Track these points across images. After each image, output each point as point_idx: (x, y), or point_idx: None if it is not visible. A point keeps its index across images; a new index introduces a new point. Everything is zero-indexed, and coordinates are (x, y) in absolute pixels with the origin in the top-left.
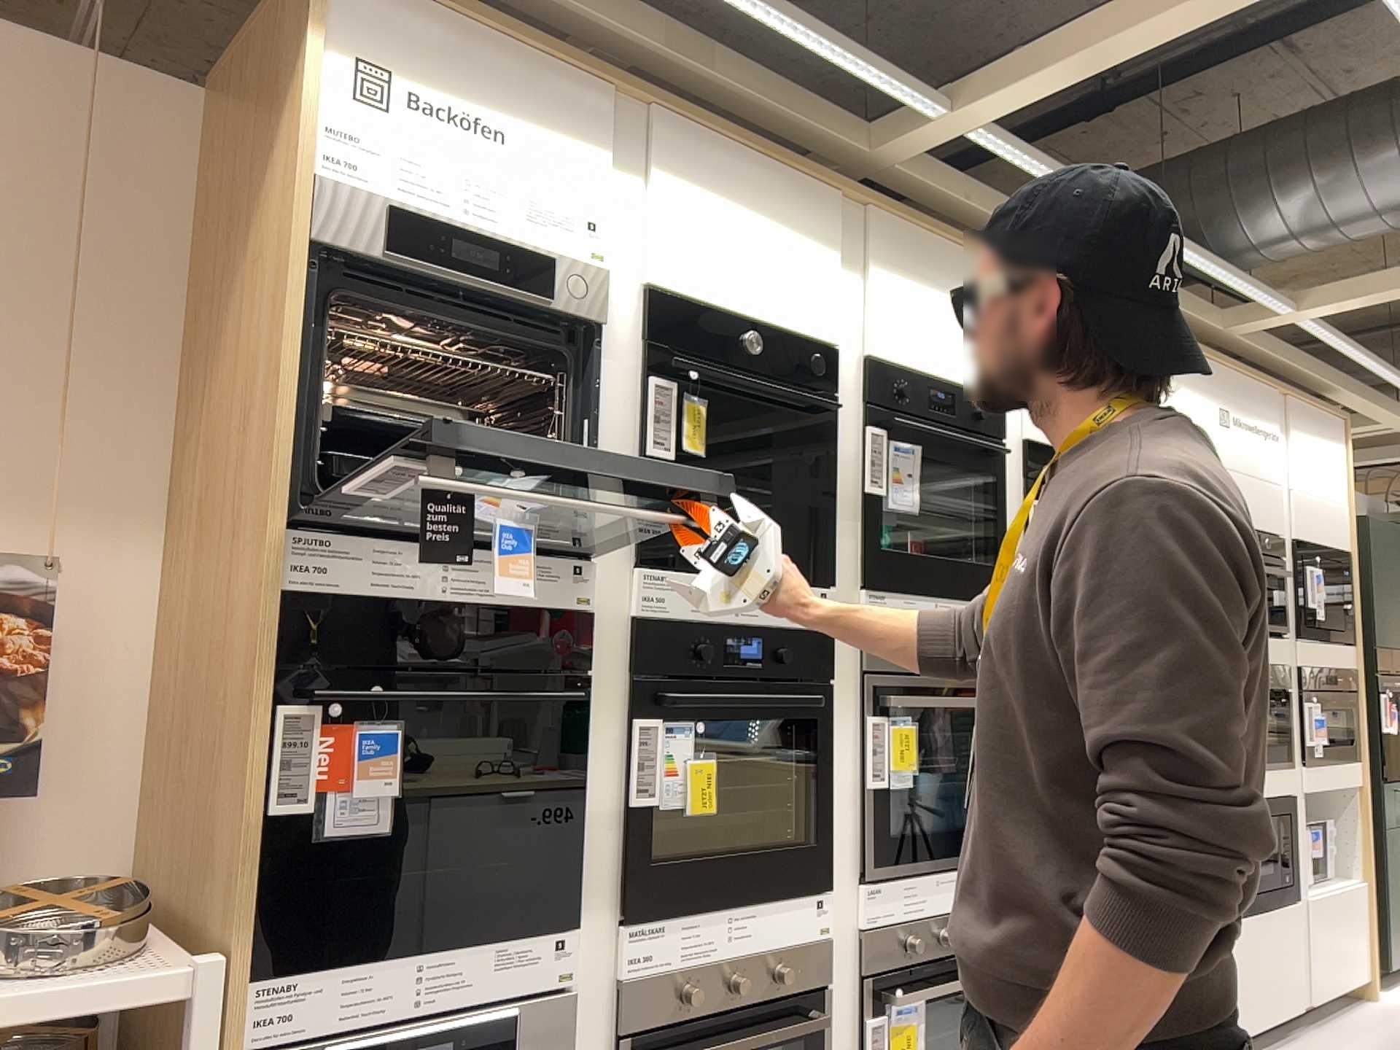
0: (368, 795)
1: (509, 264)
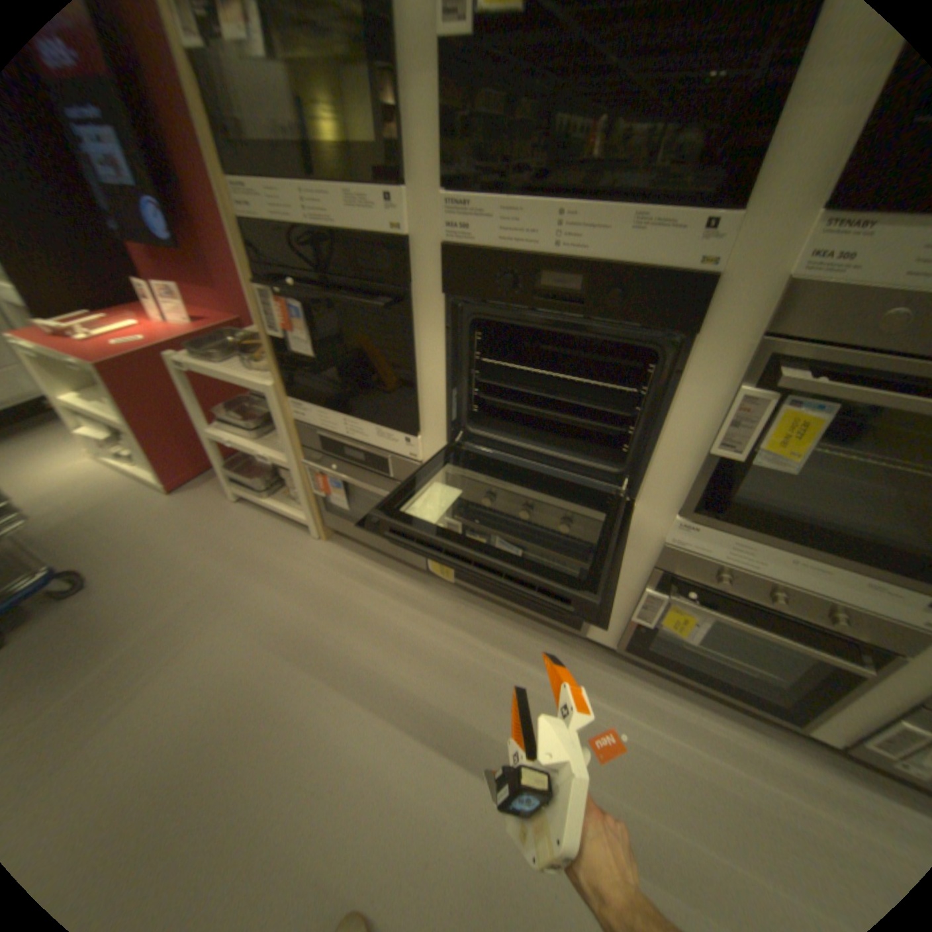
0: (297, 341)
1: None
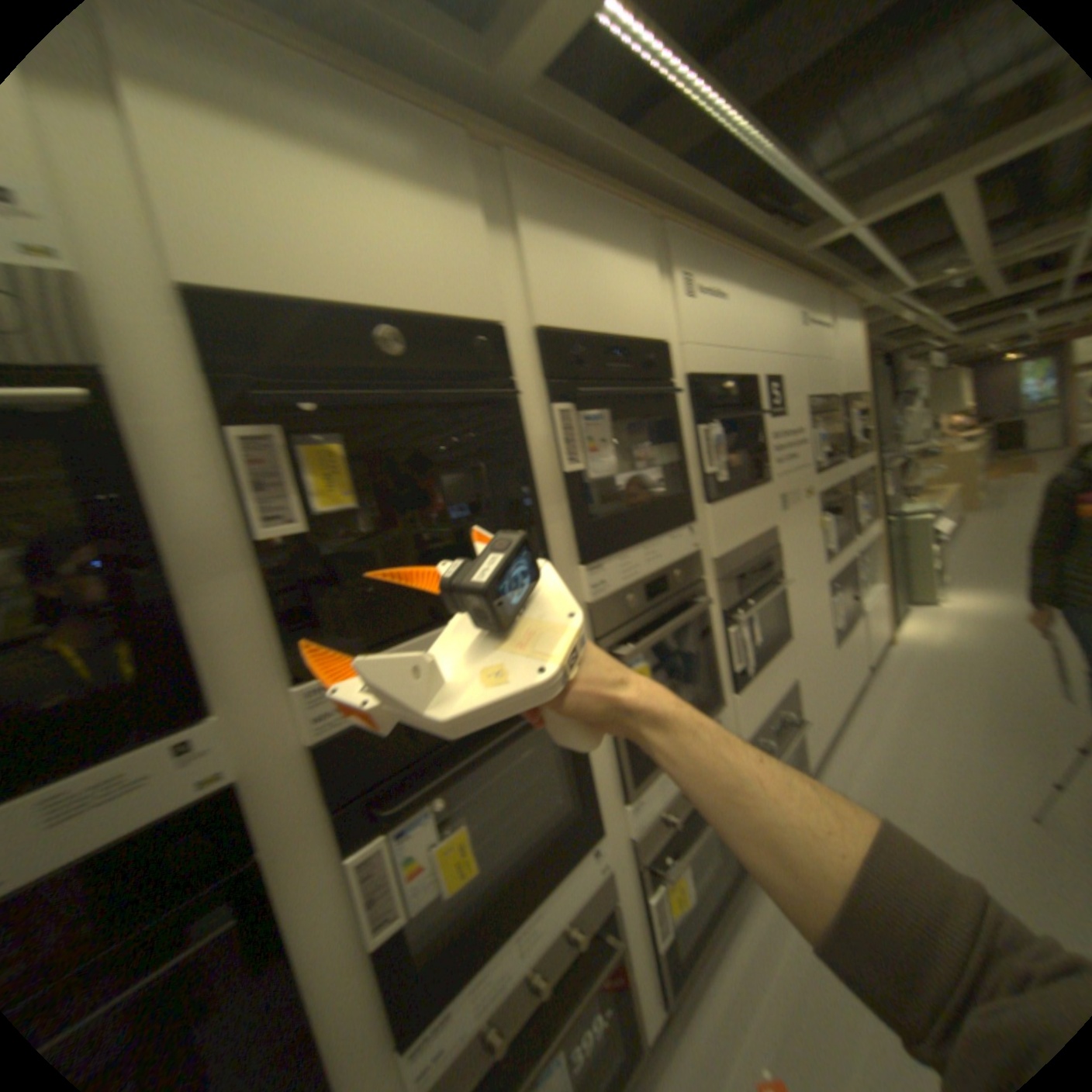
0: None
1: None
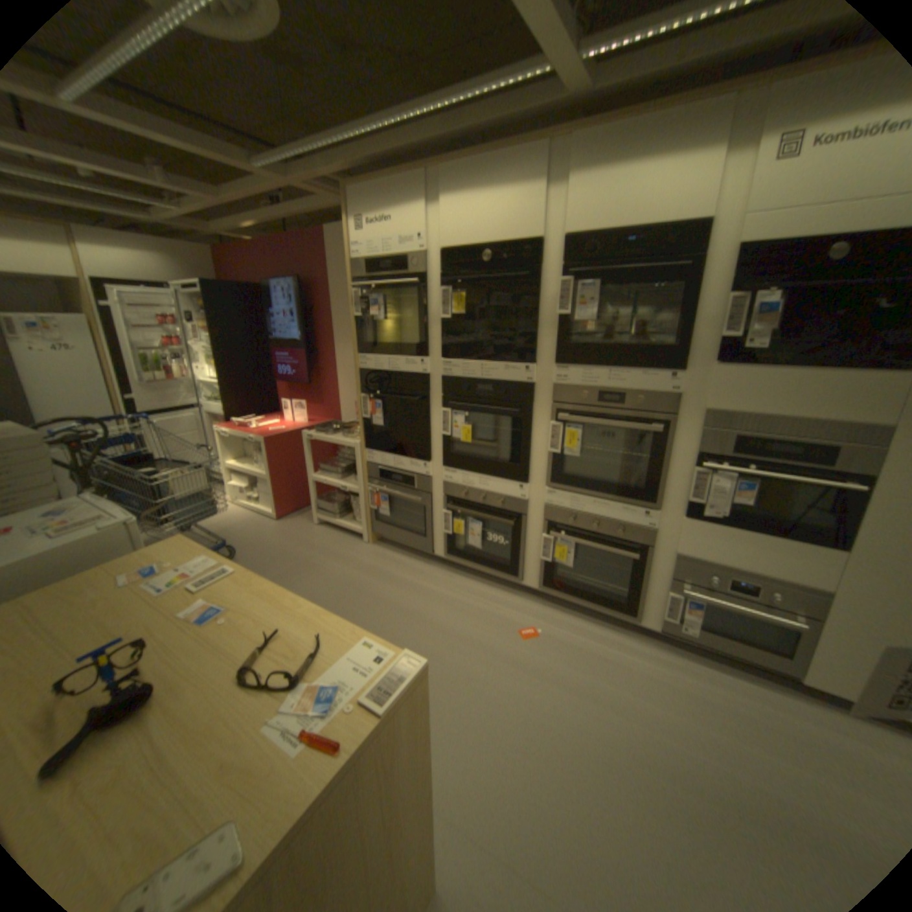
0: (375, 421)
1: (389, 262)
